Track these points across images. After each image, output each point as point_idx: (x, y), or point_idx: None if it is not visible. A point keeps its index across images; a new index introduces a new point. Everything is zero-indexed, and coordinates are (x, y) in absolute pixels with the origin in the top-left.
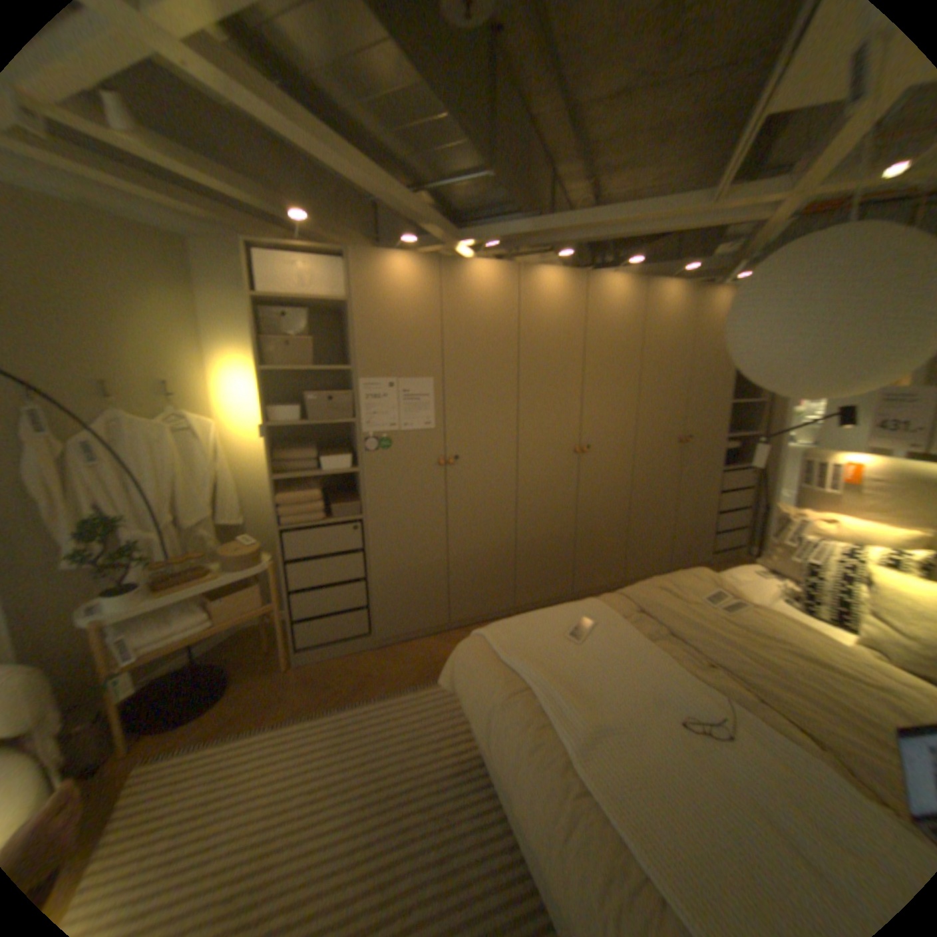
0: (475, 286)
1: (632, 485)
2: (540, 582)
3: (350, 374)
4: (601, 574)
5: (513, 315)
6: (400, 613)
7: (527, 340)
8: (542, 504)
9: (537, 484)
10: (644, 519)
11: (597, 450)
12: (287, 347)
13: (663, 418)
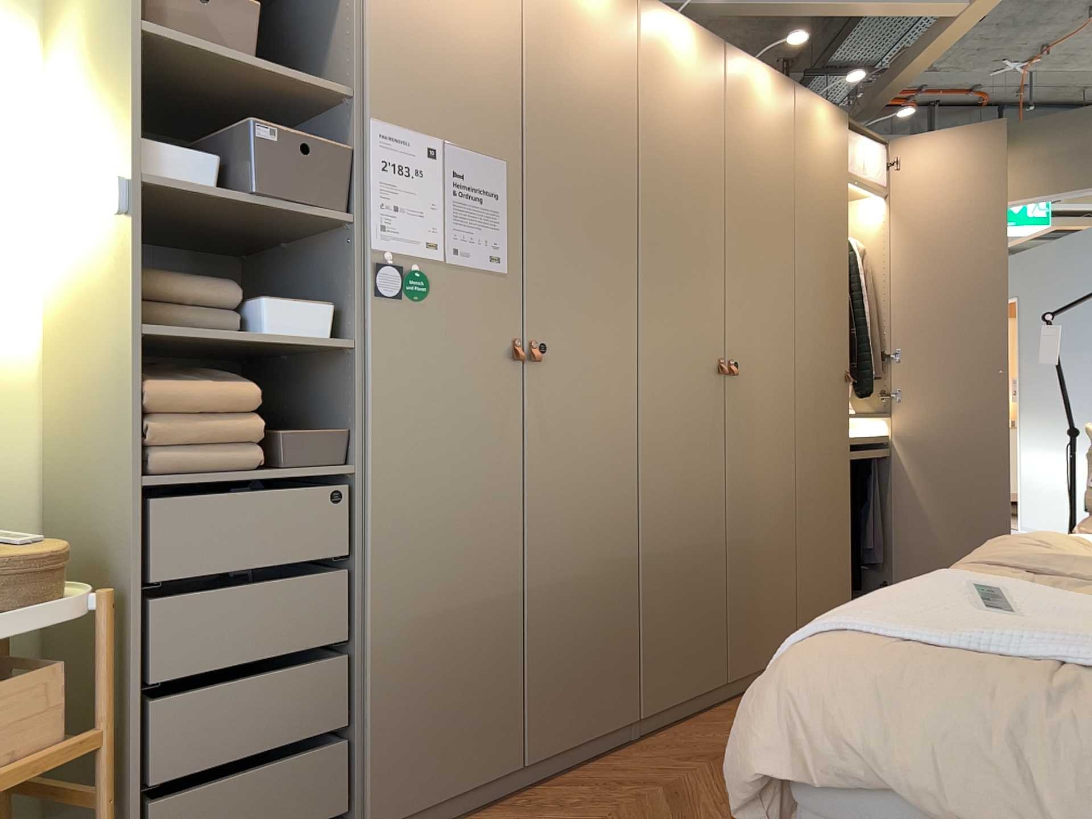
0: (578, 2)
1: (800, 451)
2: (683, 654)
3: (351, 104)
4: (768, 637)
5: (633, 78)
6: (426, 744)
7: (653, 133)
8: (682, 473)
9: (673, 428)
10: (818, 522)
11: (753, 373)
12: (205, 6)
13: (827, 331)
